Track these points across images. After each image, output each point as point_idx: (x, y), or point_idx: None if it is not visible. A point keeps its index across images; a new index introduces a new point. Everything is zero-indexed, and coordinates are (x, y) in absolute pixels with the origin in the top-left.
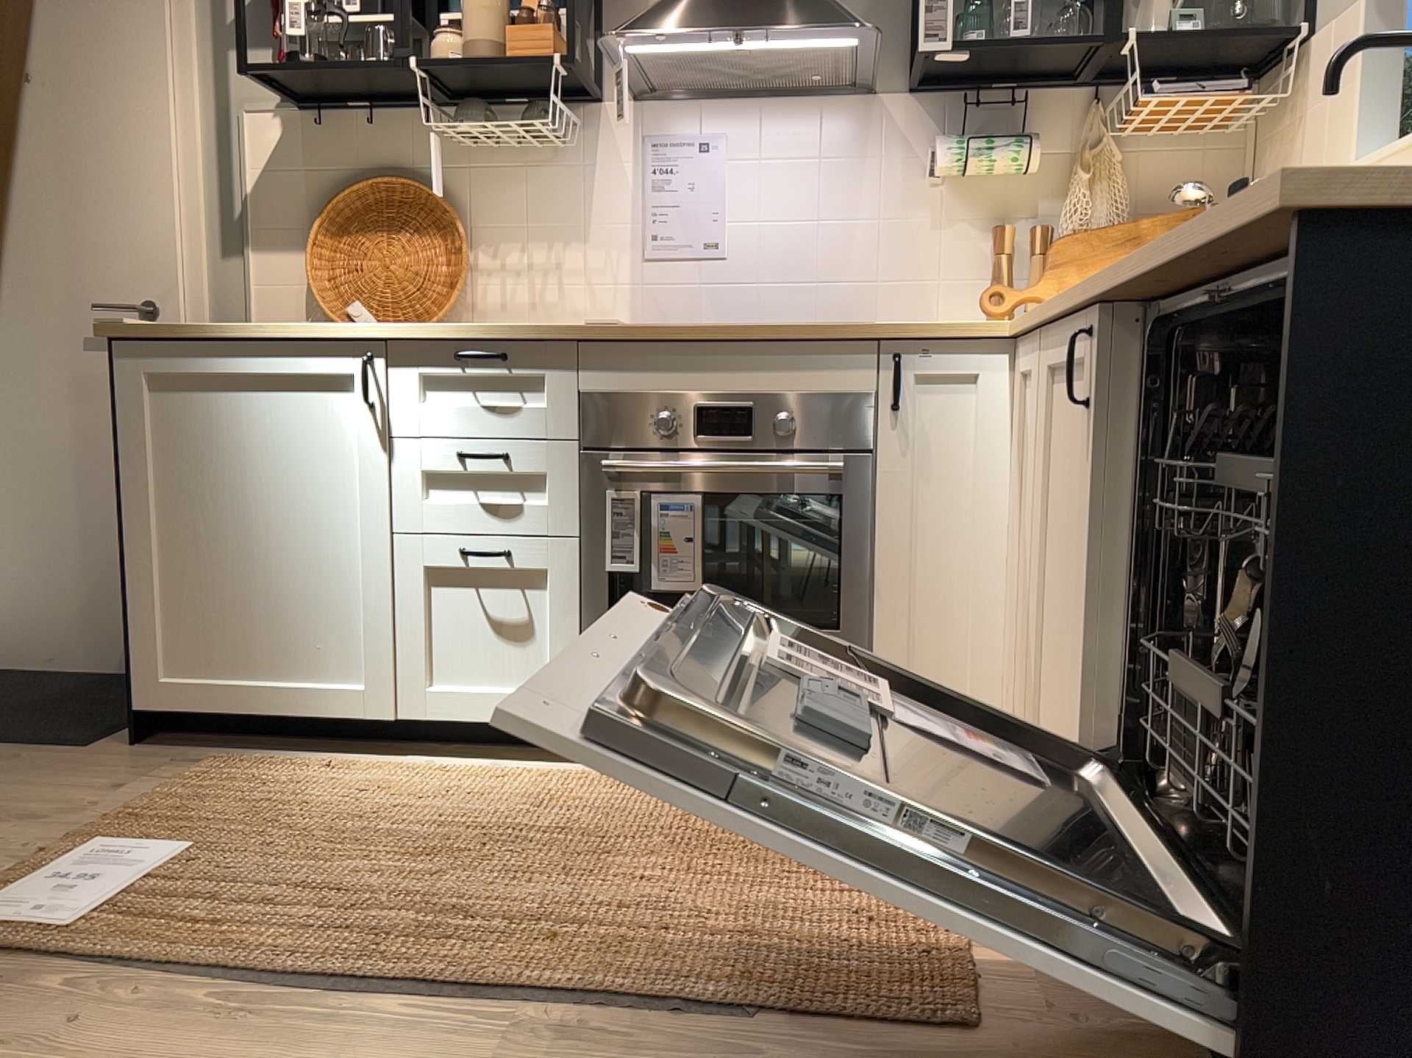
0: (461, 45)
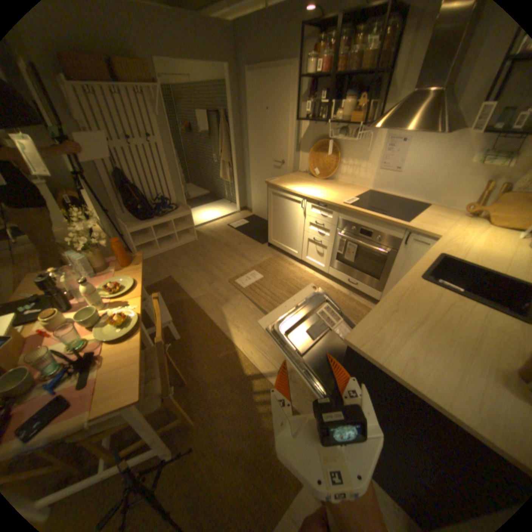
0: (346, 108)
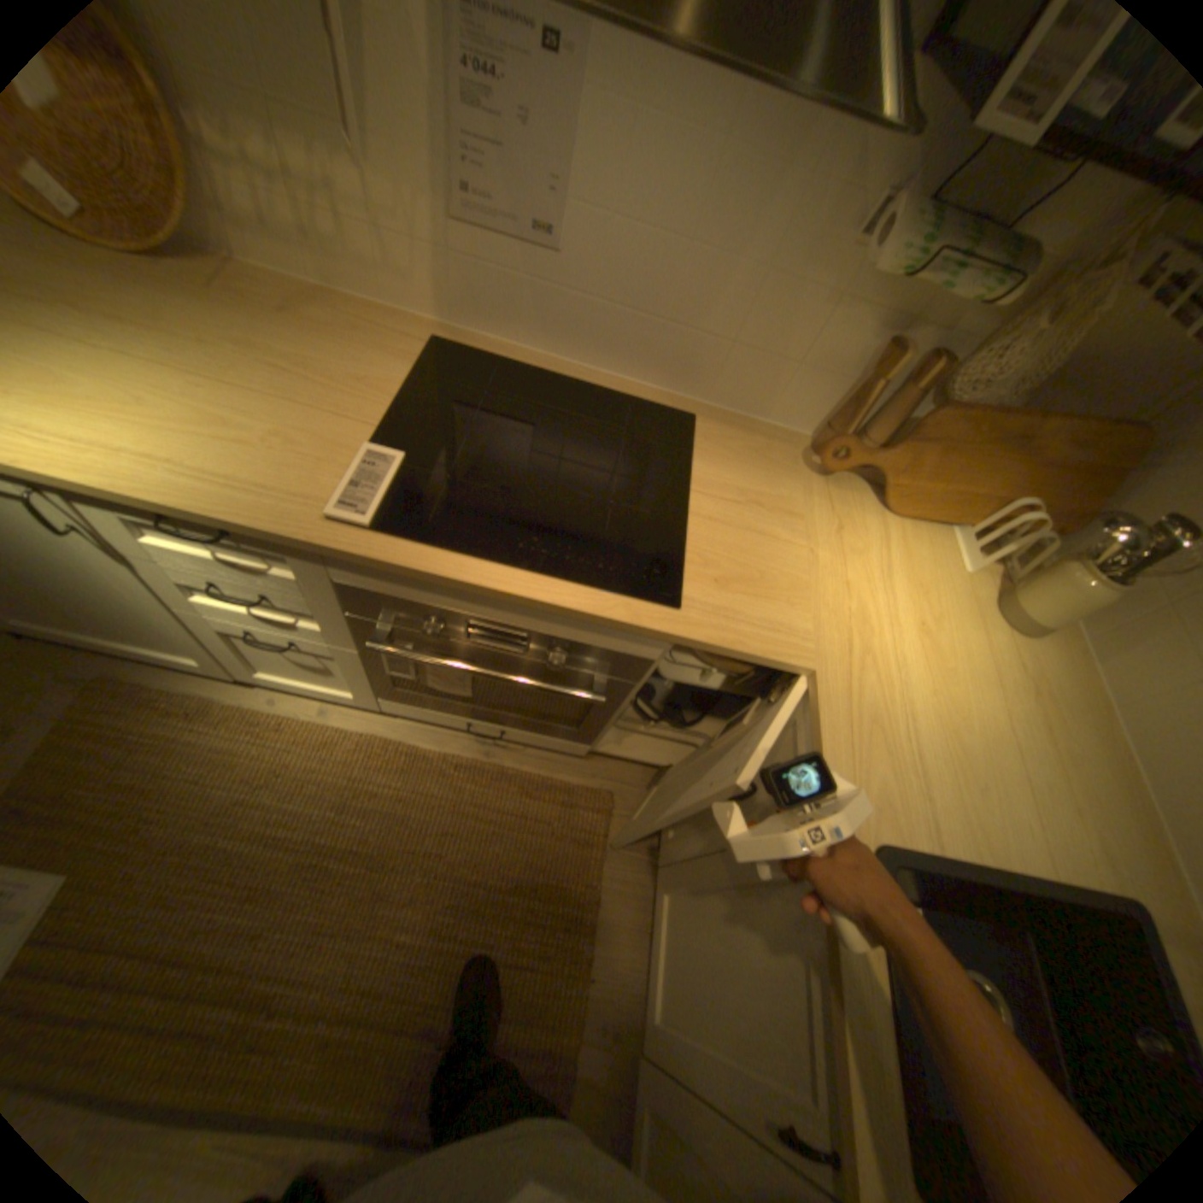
0: None
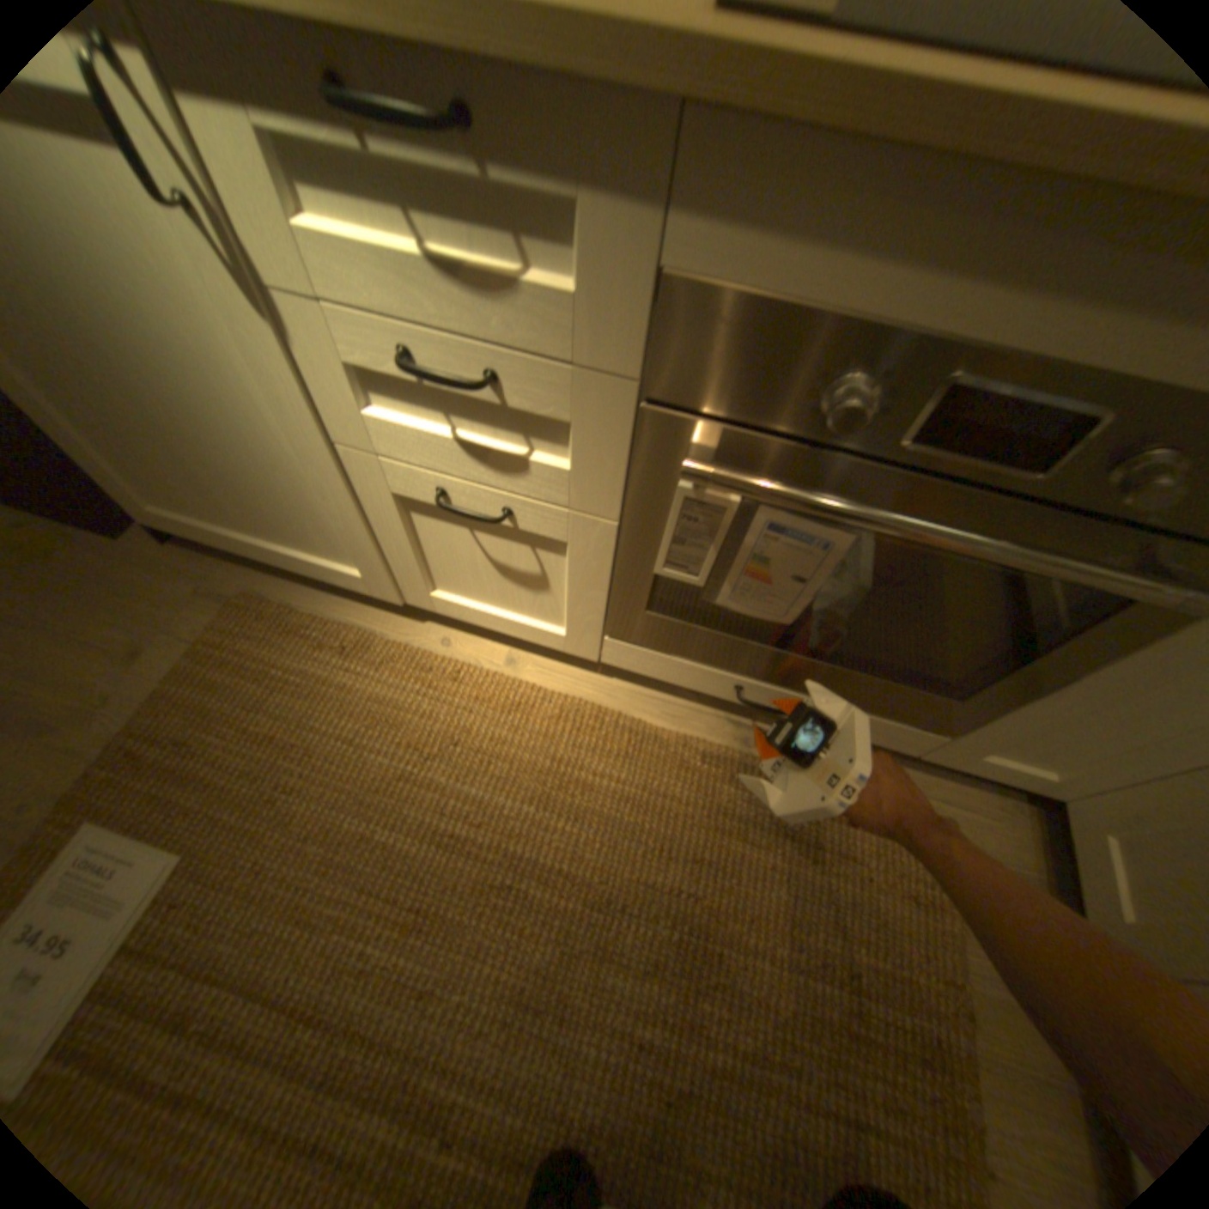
0: None
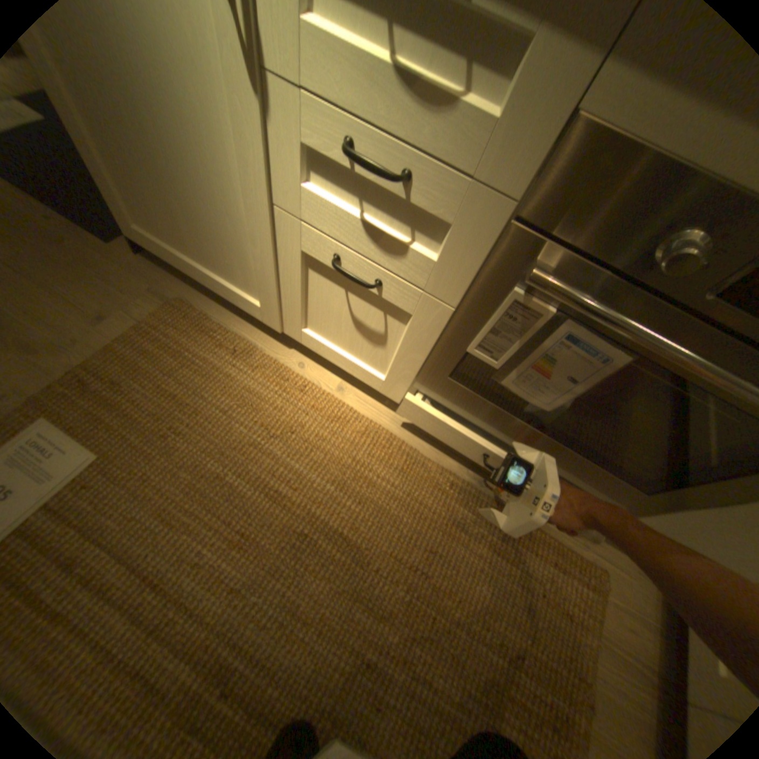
0: None
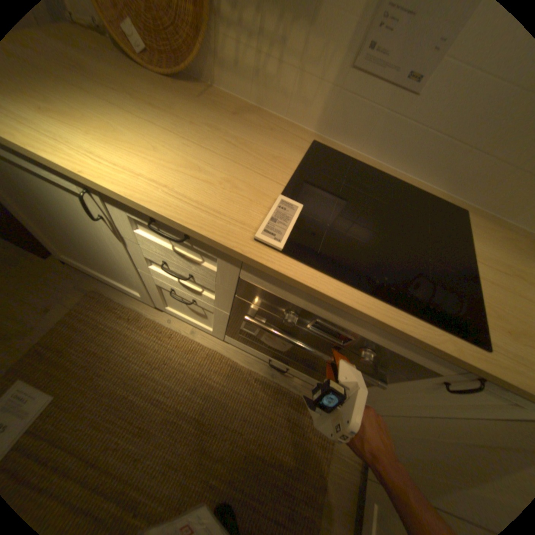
0: None
